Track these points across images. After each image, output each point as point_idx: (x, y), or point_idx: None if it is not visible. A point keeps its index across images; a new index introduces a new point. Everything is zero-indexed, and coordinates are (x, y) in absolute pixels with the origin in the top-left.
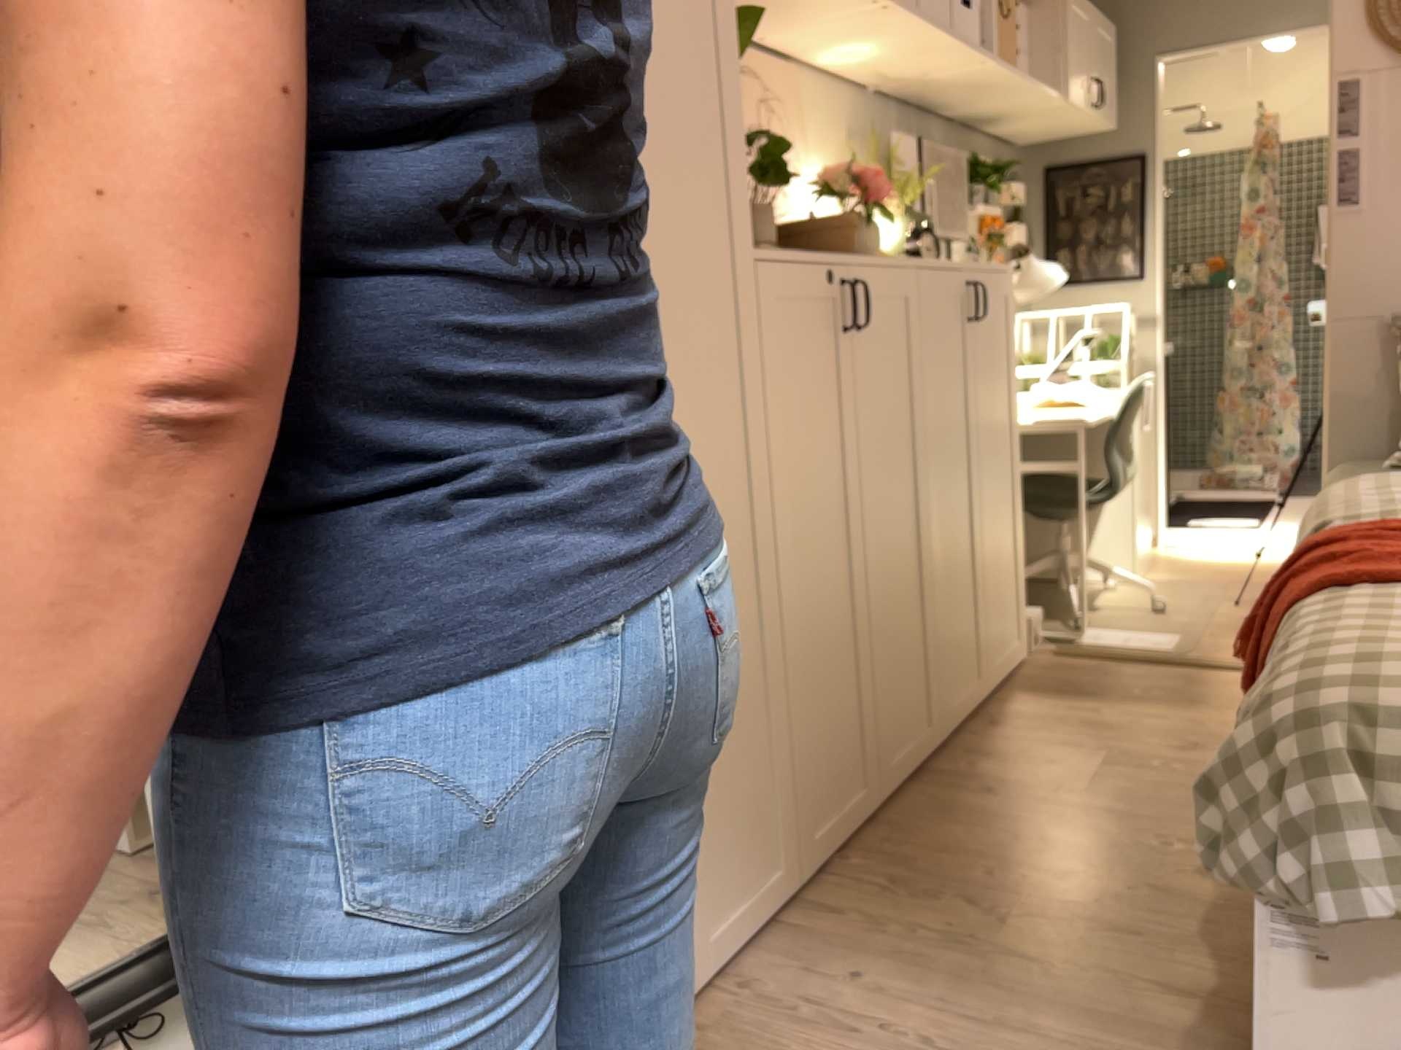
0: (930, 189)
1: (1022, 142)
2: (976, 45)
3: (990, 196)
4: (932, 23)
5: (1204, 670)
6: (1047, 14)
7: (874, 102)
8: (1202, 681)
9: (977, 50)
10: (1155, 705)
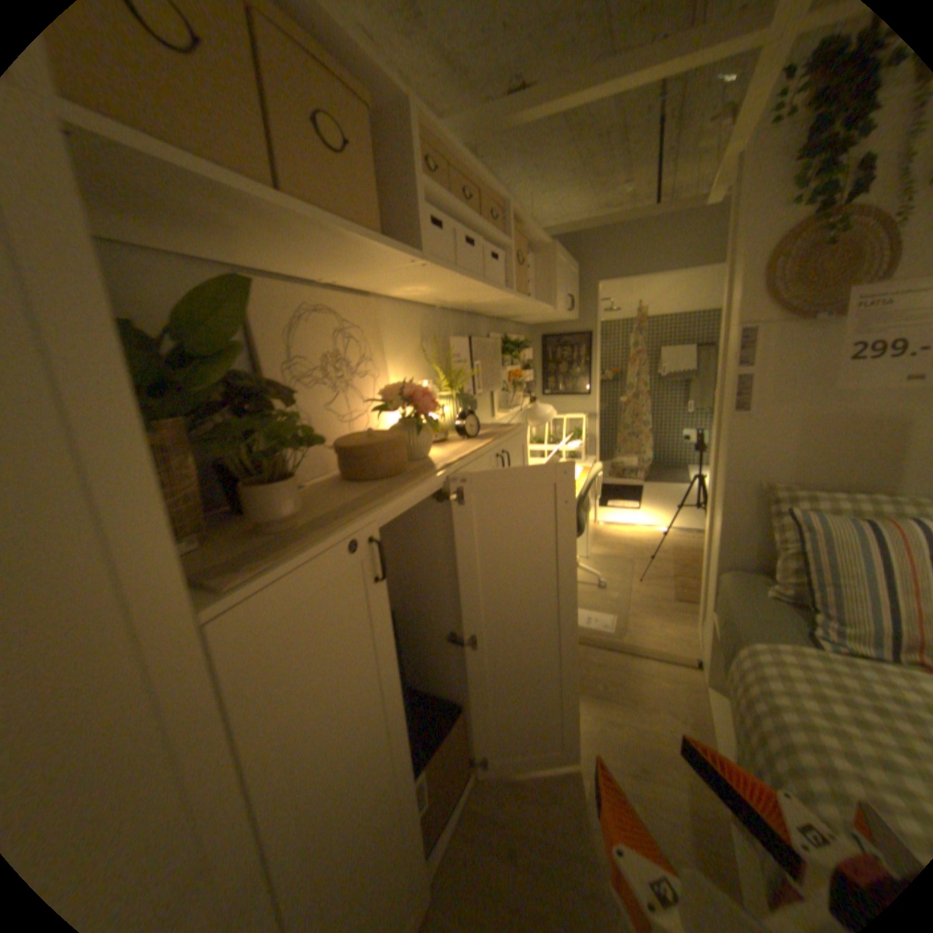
0: (480, 367)
1: (533, 323)
2: (505, 287)
3: (516, 356)
4: (471, 276)
5: (635, 660)
6: (548, 259)
7: (442, 316)
8: (636, 675)
9: (506, 289)
10: (613, 707)
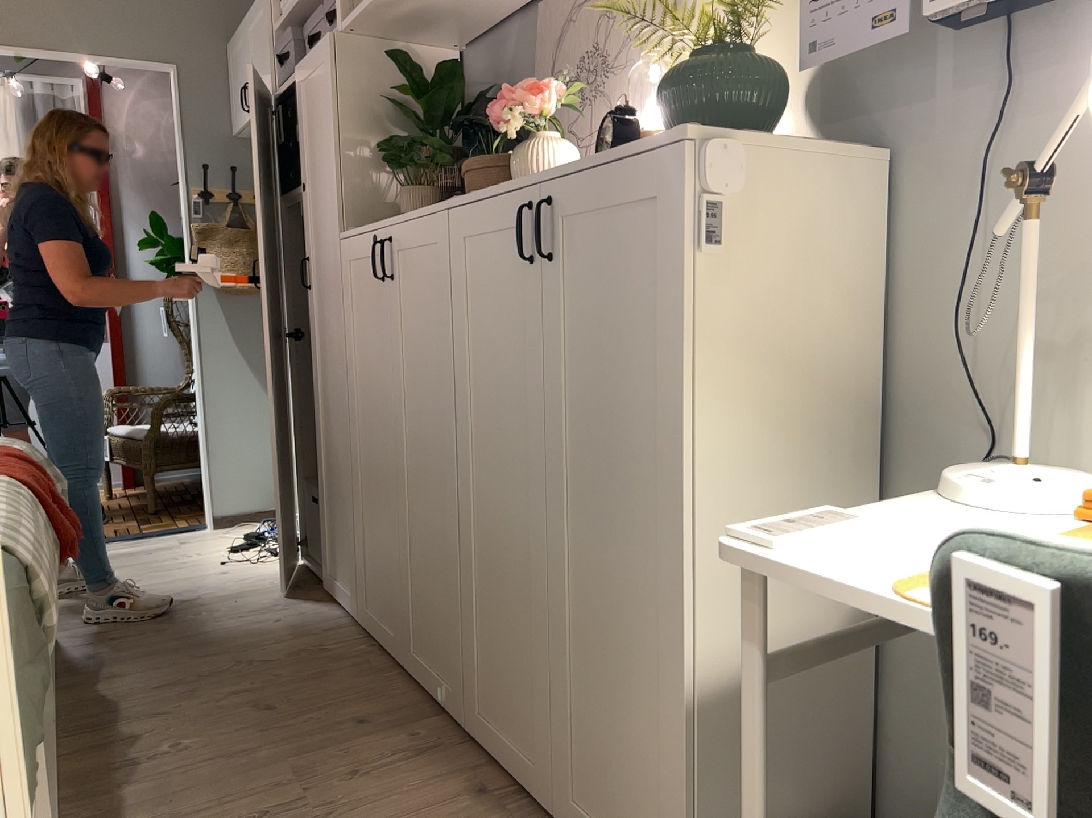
0: None
1: None
2: None
3: None
4: None
5: None
6: None
7: None
8: None
9: None
10: None
